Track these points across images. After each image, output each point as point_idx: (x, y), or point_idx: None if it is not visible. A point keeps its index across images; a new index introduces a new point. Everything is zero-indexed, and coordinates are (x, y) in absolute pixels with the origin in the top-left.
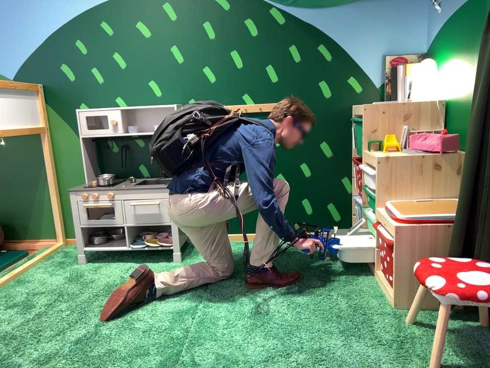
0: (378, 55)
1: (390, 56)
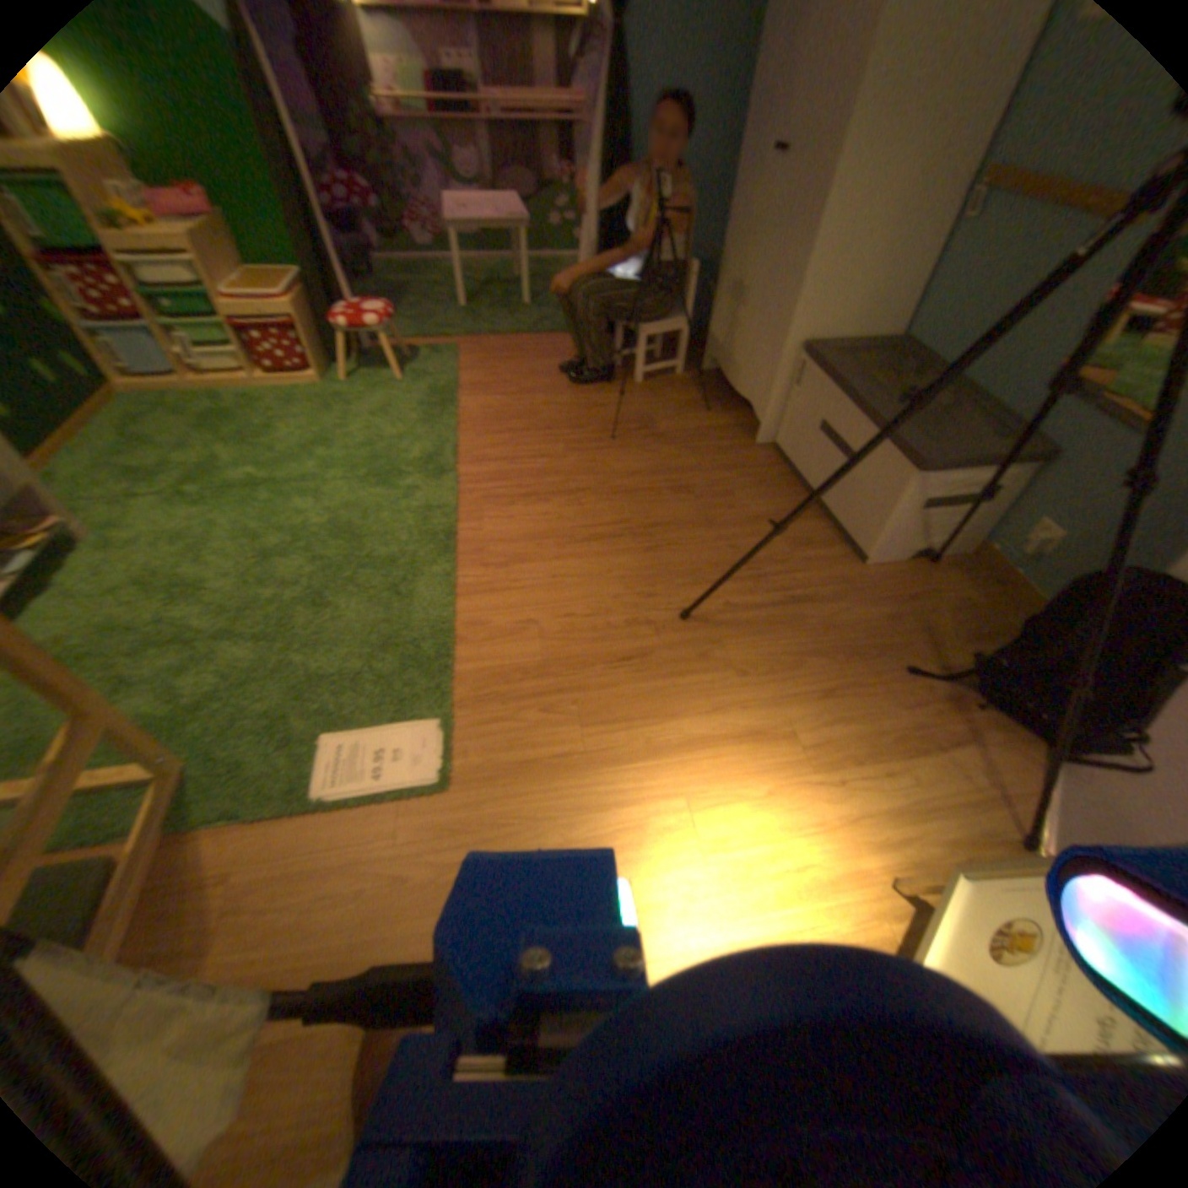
0: None
1: None
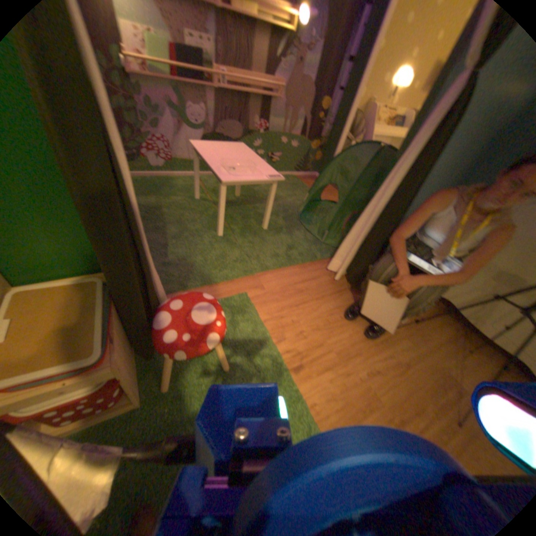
0: None
1: None
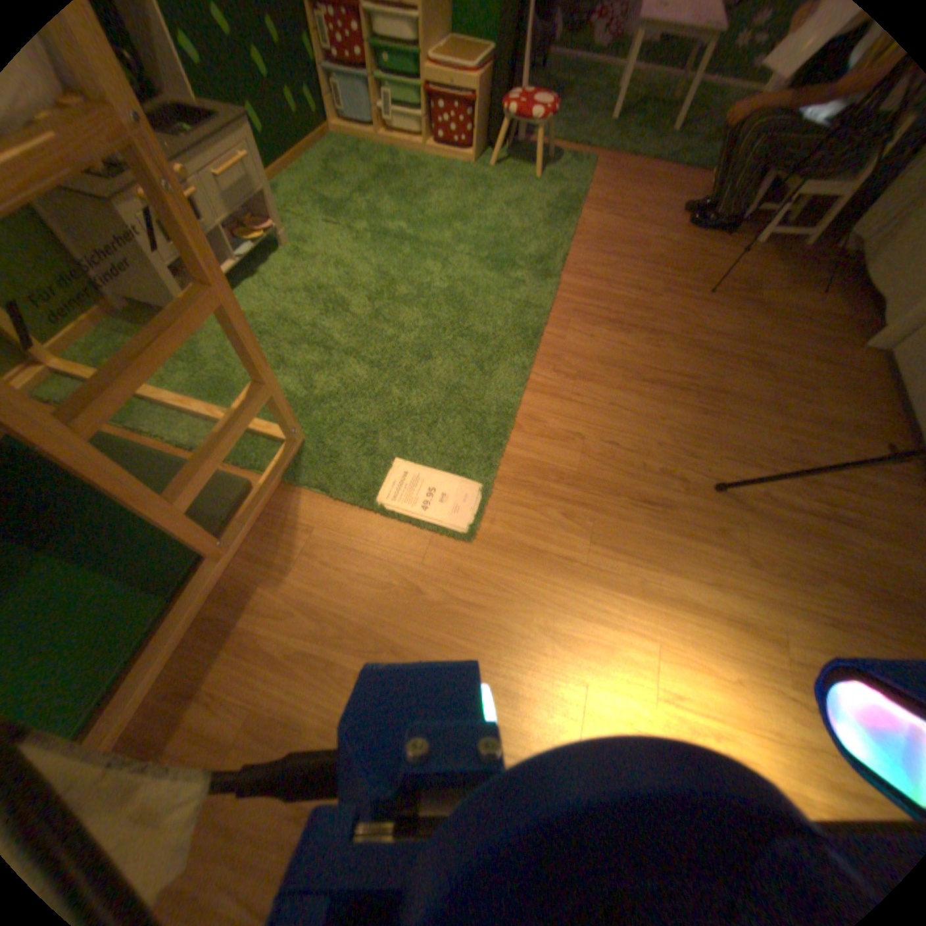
0: None
1: None
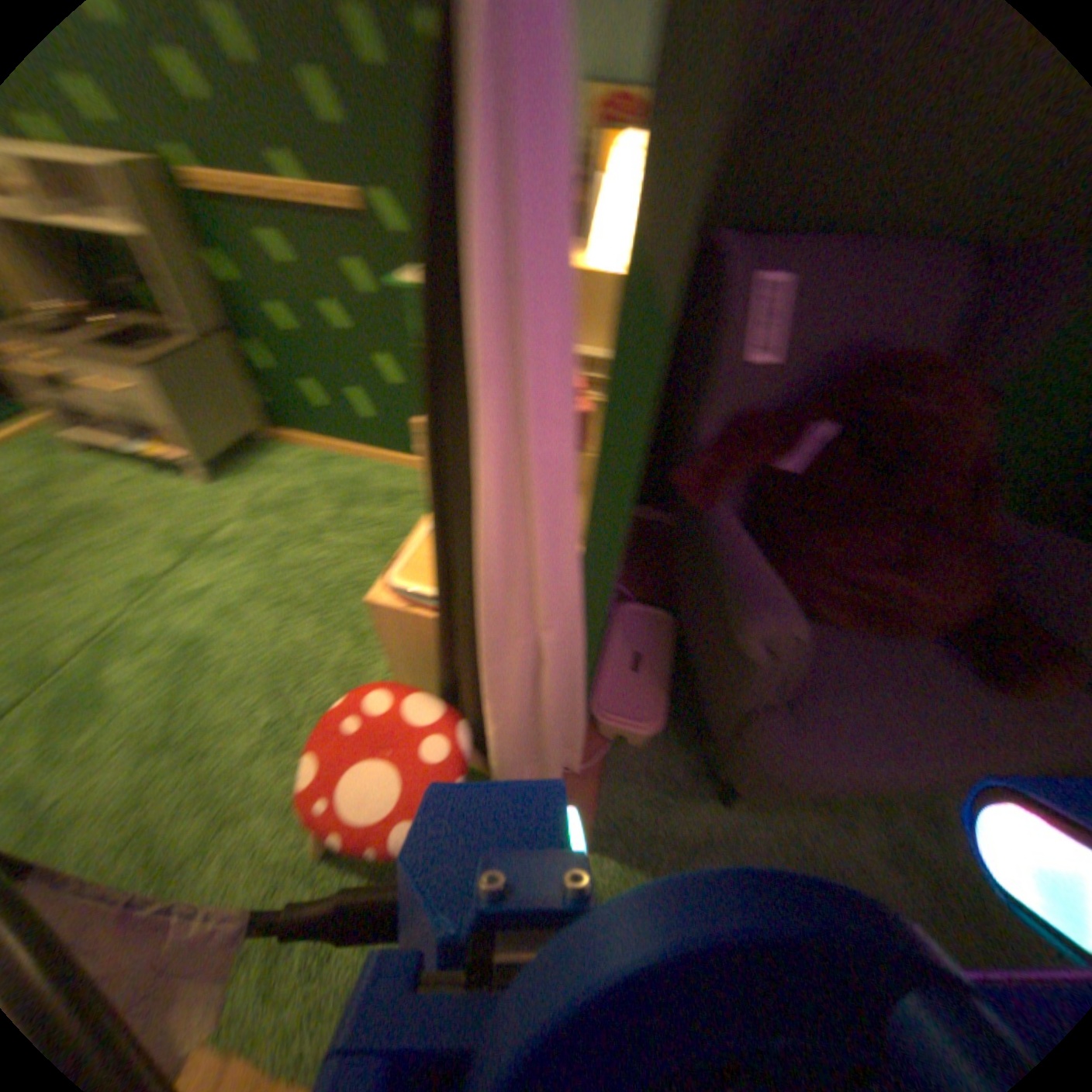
0: (580, 75)
1: (607, 84)
